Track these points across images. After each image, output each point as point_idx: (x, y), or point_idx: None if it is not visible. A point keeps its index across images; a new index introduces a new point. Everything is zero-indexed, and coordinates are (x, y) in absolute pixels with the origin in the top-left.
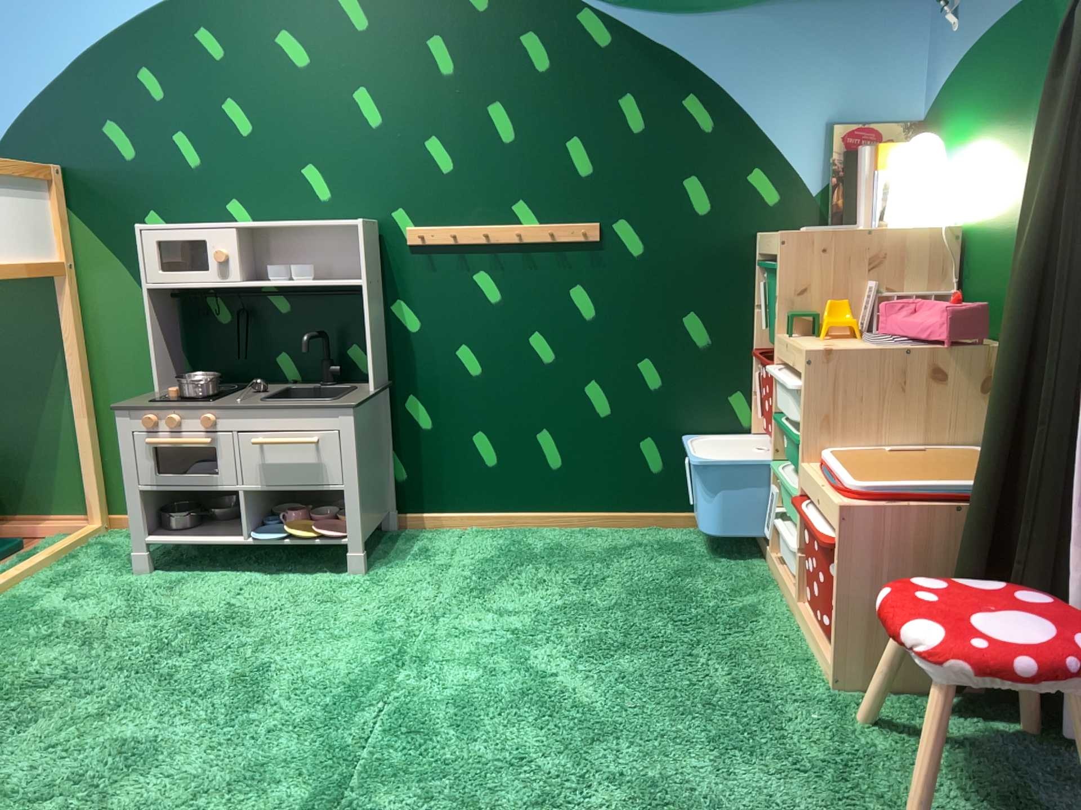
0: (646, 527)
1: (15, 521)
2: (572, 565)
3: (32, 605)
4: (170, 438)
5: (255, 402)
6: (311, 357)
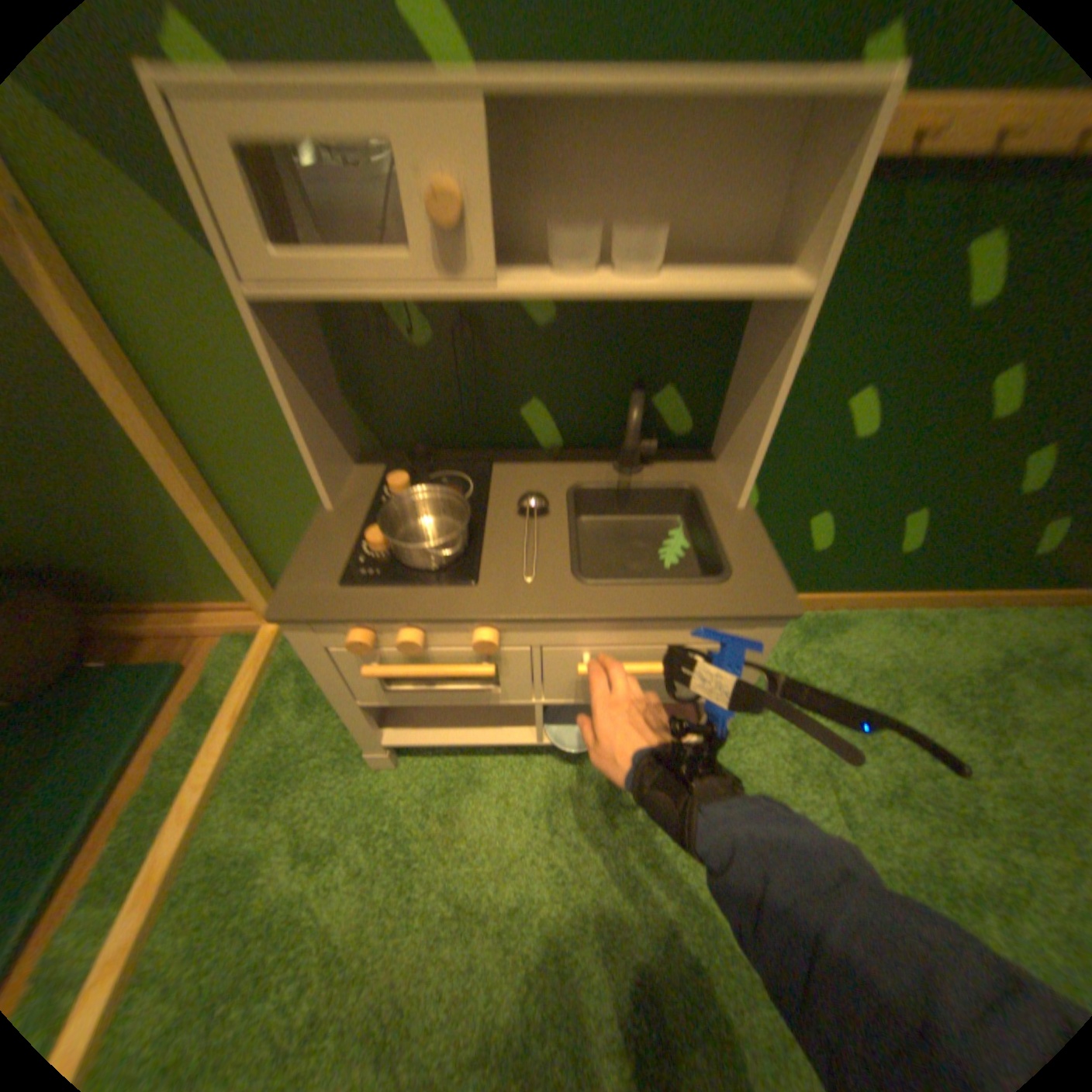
0: (984, 610)
1: (158, 616)
2: (965, 718)
3: (248, 884)
4: (413, 664)
5: (572, 588)
6: (590, 411)
